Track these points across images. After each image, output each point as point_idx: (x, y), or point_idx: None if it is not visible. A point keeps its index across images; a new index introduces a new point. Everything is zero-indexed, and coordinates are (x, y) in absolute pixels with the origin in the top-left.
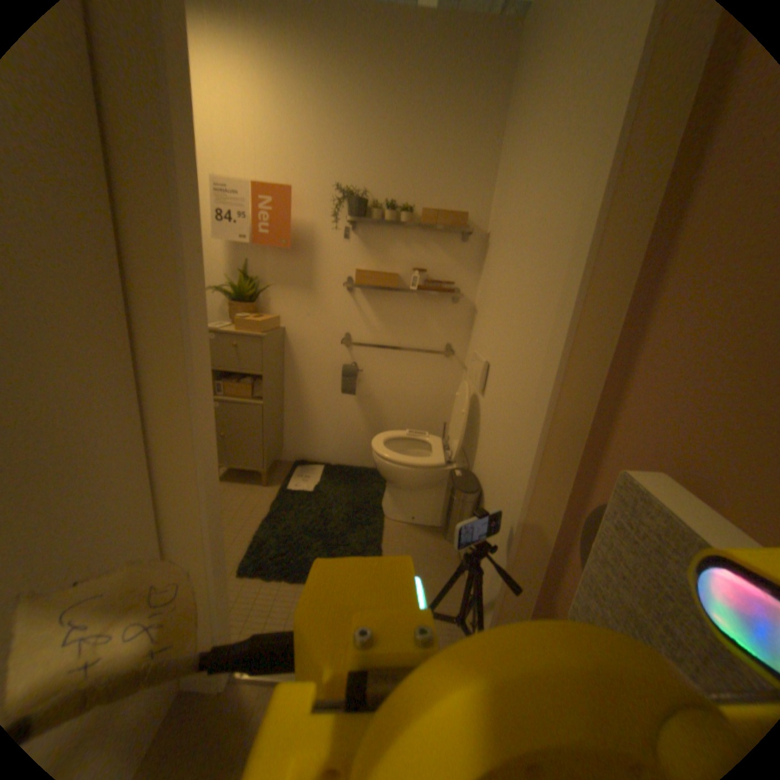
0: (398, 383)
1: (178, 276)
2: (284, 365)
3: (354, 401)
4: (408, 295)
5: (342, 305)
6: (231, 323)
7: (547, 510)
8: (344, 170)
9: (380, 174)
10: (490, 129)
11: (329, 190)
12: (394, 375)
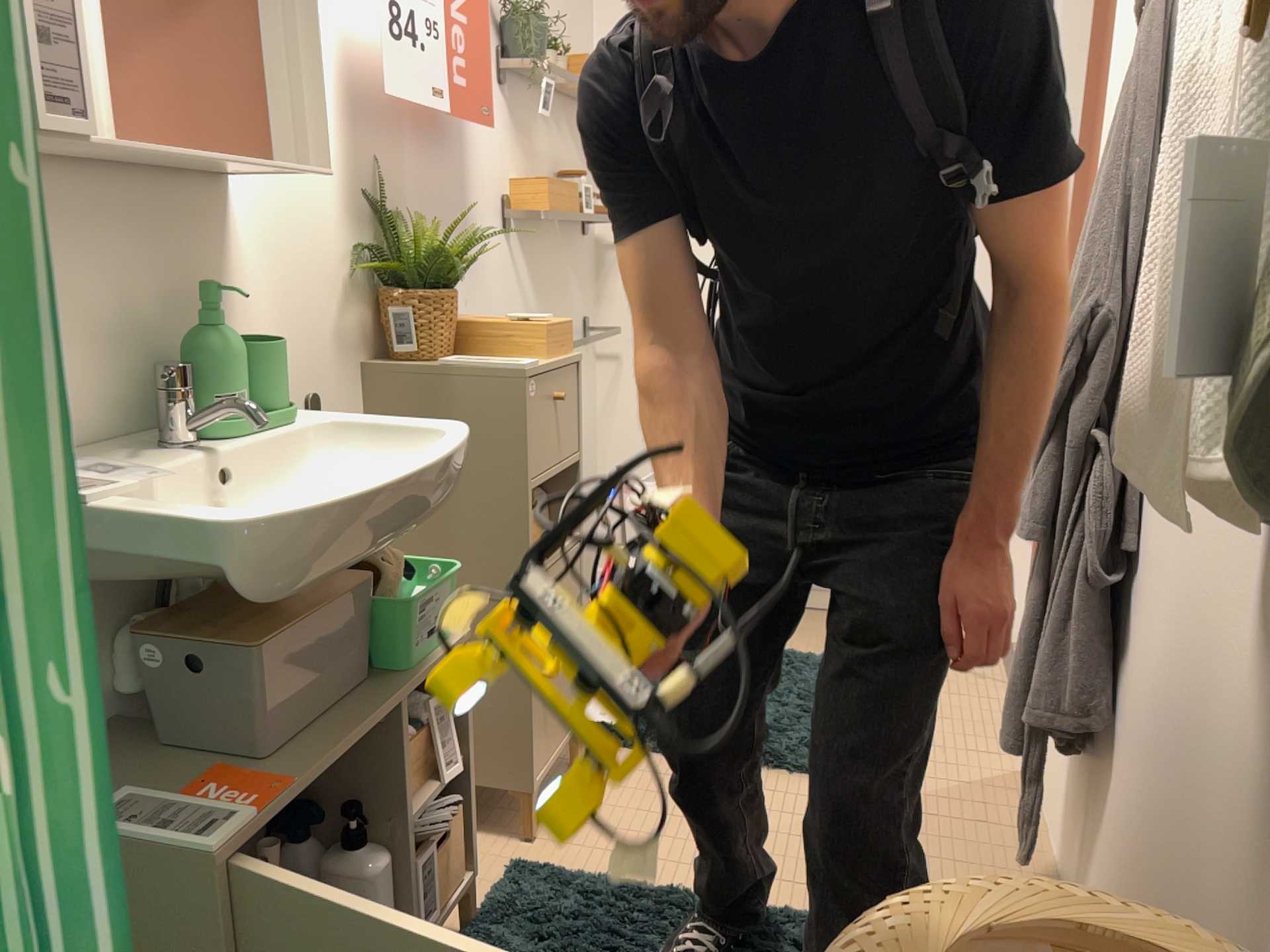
0: None
1: None
2: None
3: None
4: (553, 234)
5: (501, 271)
6: (459, 358)
7: None
8: None
9: None
10: None
11: None
12: None
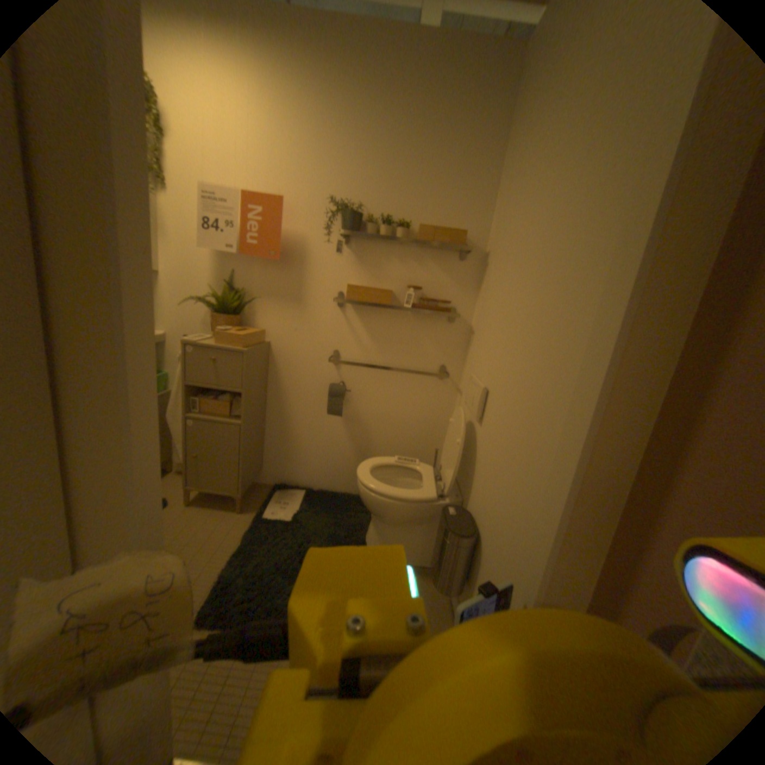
0: (387, 405)
1: (109, 281)
2: (267, 381)
3: (340, 423)
4: (401, 313)
5: (332, 321)
6: (212, 336)
7: (568, 585)
8: (339, 183)
9: (376, 188)
10: (491, 147)
11: (322, 202)
12: (384, 397)
